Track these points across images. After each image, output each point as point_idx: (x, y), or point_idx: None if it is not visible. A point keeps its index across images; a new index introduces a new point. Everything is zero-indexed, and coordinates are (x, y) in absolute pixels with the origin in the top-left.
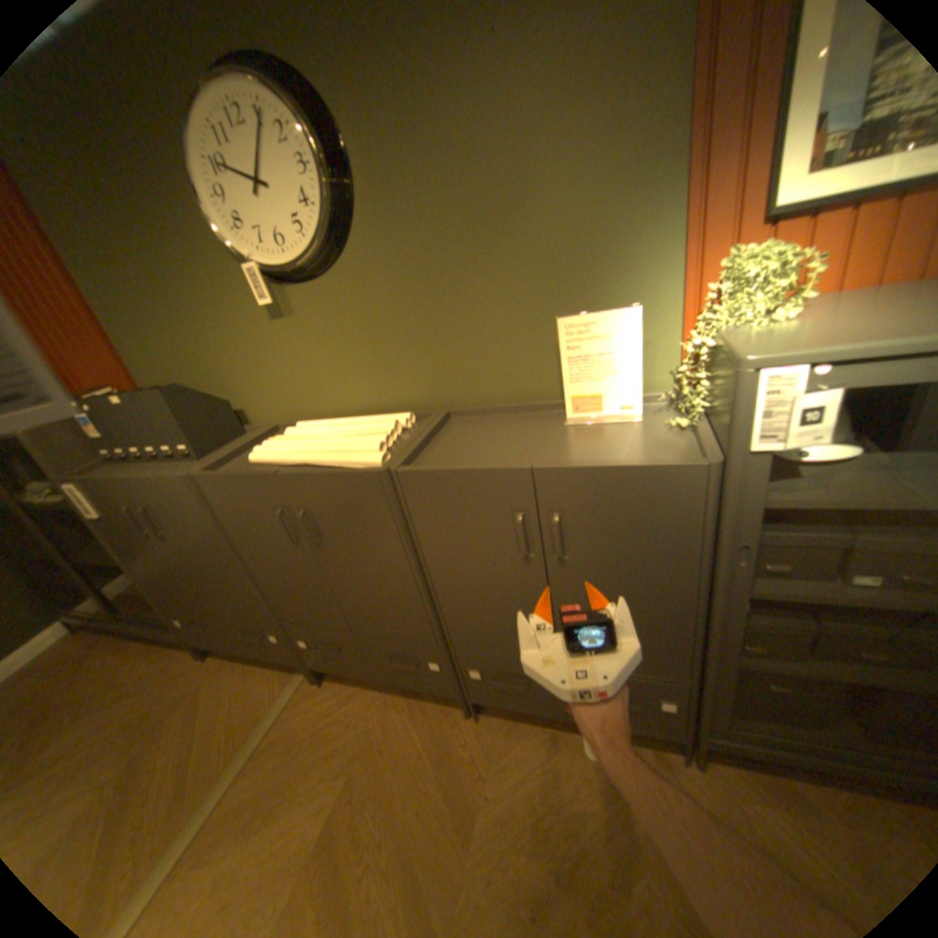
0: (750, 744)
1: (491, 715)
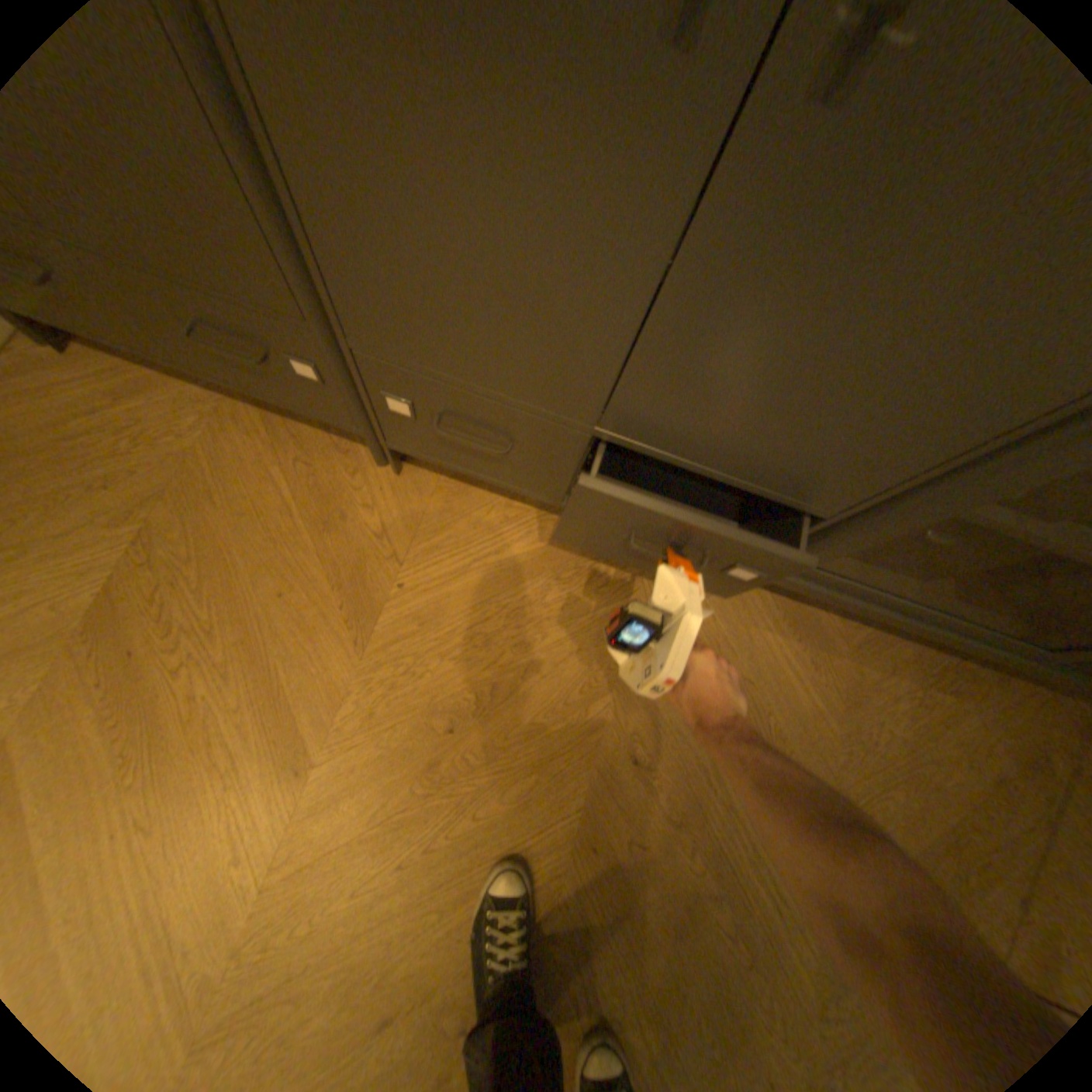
0: (824, 584)
1: (427, 467)
